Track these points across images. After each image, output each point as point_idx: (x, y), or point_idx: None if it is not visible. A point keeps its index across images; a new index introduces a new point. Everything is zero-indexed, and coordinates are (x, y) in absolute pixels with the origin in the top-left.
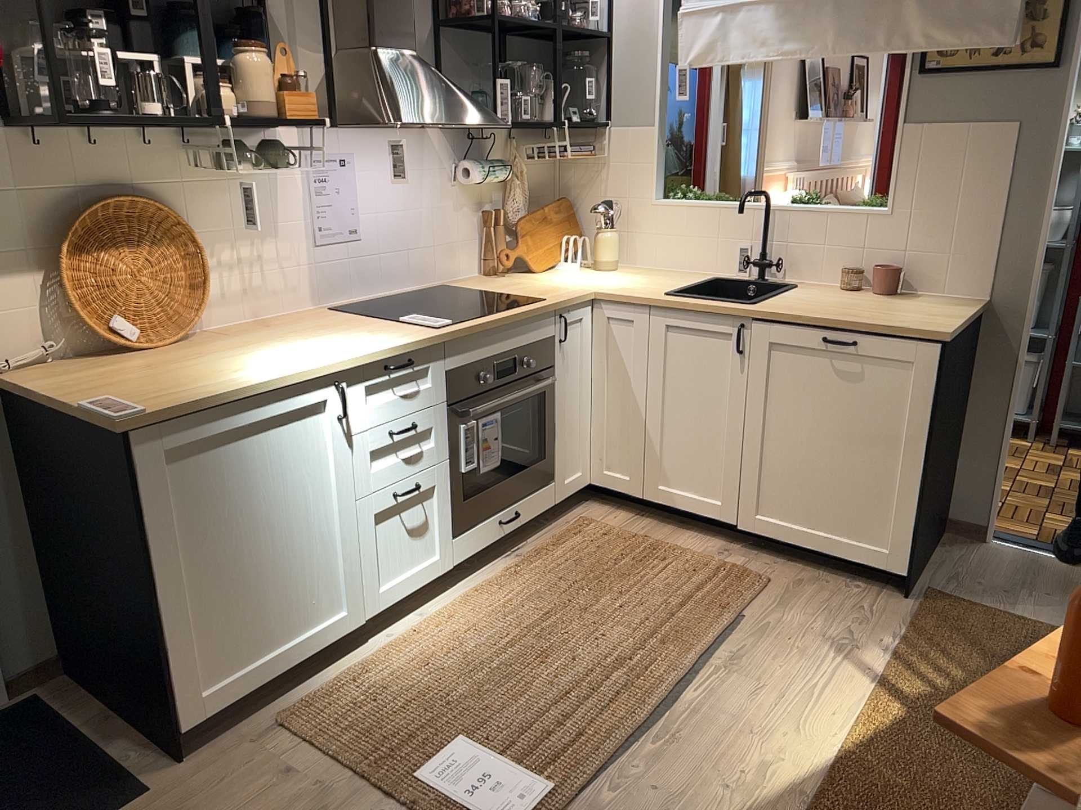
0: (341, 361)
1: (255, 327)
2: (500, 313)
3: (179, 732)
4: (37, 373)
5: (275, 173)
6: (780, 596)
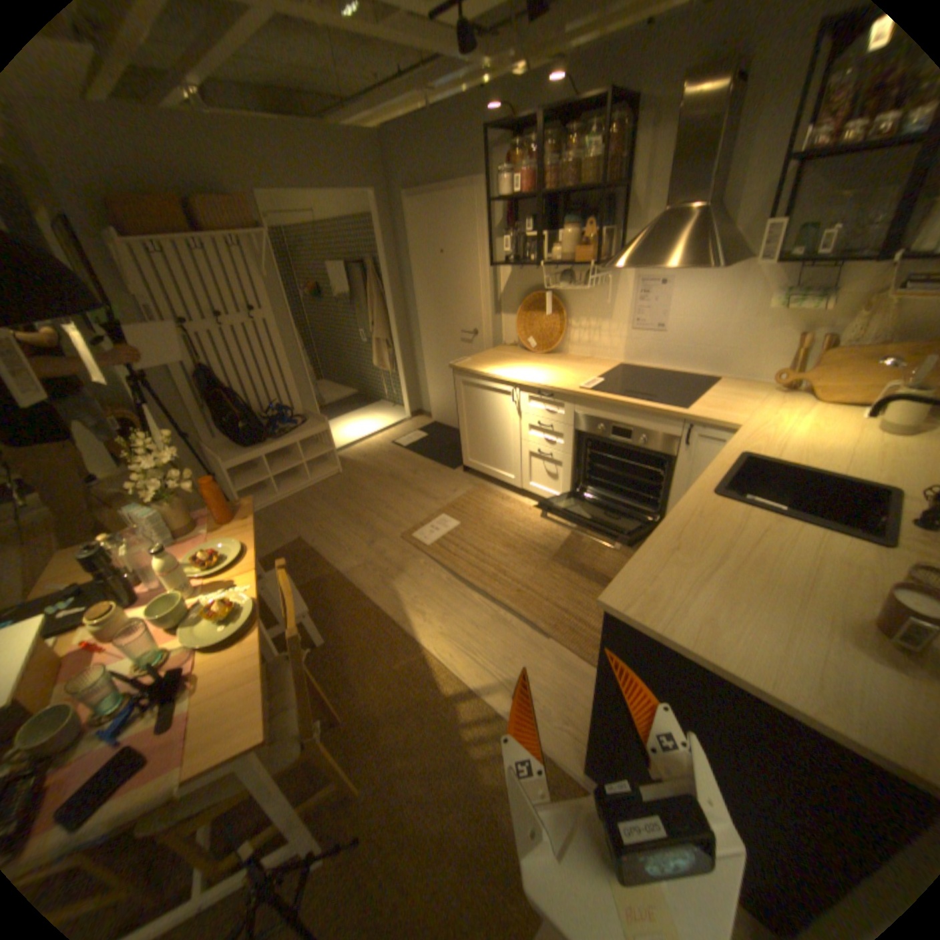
0: (515, 379)
1: (576, 359)
2: (627, 399)
3: (463, 464)
4: (503, 348)
5: (615, 285)
6: (578, 668)
